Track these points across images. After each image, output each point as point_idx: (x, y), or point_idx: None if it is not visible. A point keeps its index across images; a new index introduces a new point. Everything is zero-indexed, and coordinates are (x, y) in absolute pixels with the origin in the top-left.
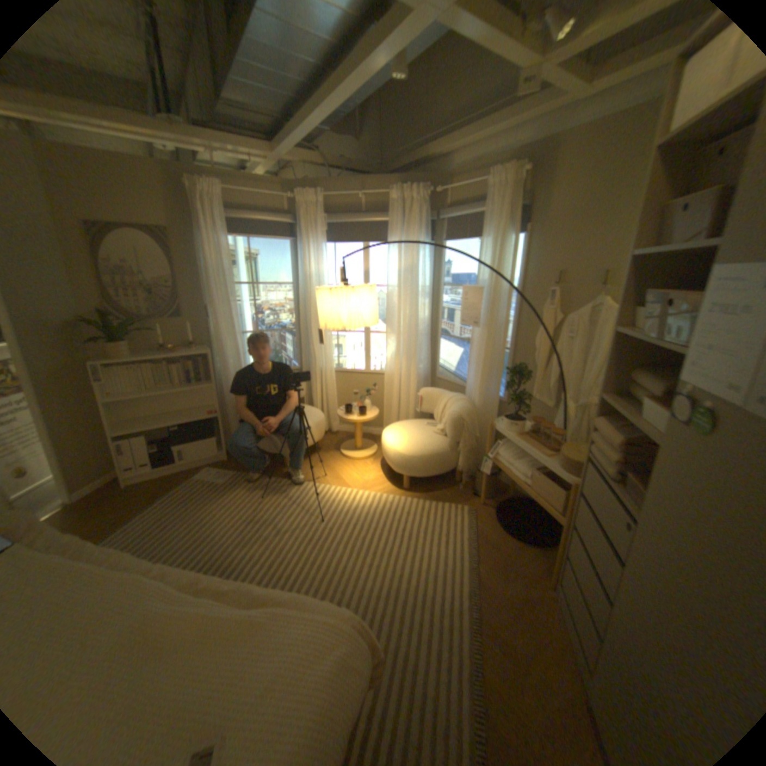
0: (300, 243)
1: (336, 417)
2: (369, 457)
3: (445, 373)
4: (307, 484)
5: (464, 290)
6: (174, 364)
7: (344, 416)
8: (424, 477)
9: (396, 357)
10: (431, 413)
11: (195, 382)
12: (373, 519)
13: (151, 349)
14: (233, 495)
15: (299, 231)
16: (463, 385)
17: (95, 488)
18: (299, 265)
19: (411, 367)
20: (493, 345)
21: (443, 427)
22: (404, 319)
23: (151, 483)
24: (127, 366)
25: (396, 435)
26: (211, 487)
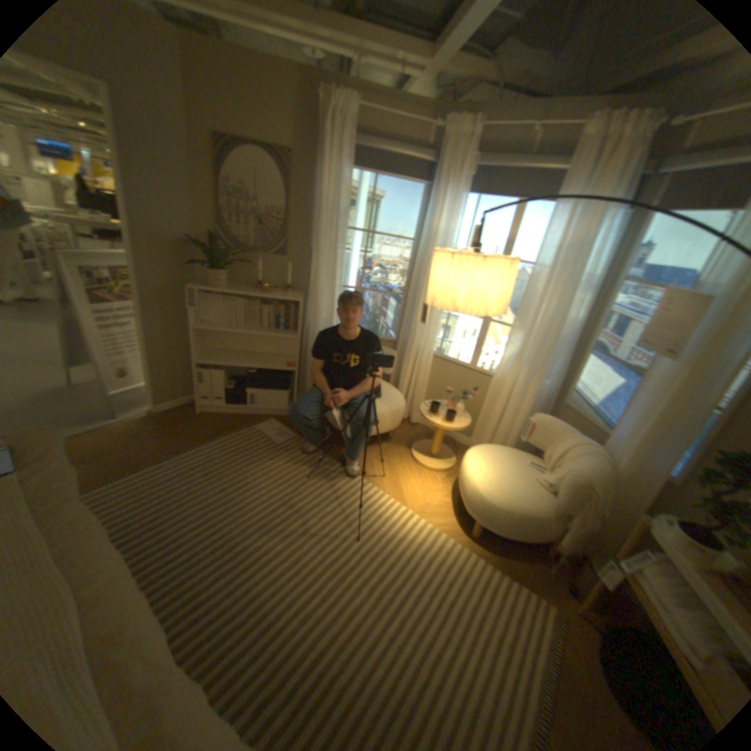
0: (436, 189)
1: (419, 407)
2: (441, 471)
3: (581, 403)
4: (360, 479)
5: (669, 294)
6: (268, 305)
7: (426, 414)
8: (504, 538)
9: (516, 362)
10: (541, 450)
11: (282, 329)
12: (418, 567)
13: (250, 284)
14: (282, 462)
15: (440, 174)
16: (606, 430)
17: (177, 405)
18: (427, 217)
19: (533, 381)
20: (692, 394)
21: (555, 483)
22: (544, 315)
23: (221, 417)
24: (224, 296)
25: (484, 465)
26: (267, 443)
